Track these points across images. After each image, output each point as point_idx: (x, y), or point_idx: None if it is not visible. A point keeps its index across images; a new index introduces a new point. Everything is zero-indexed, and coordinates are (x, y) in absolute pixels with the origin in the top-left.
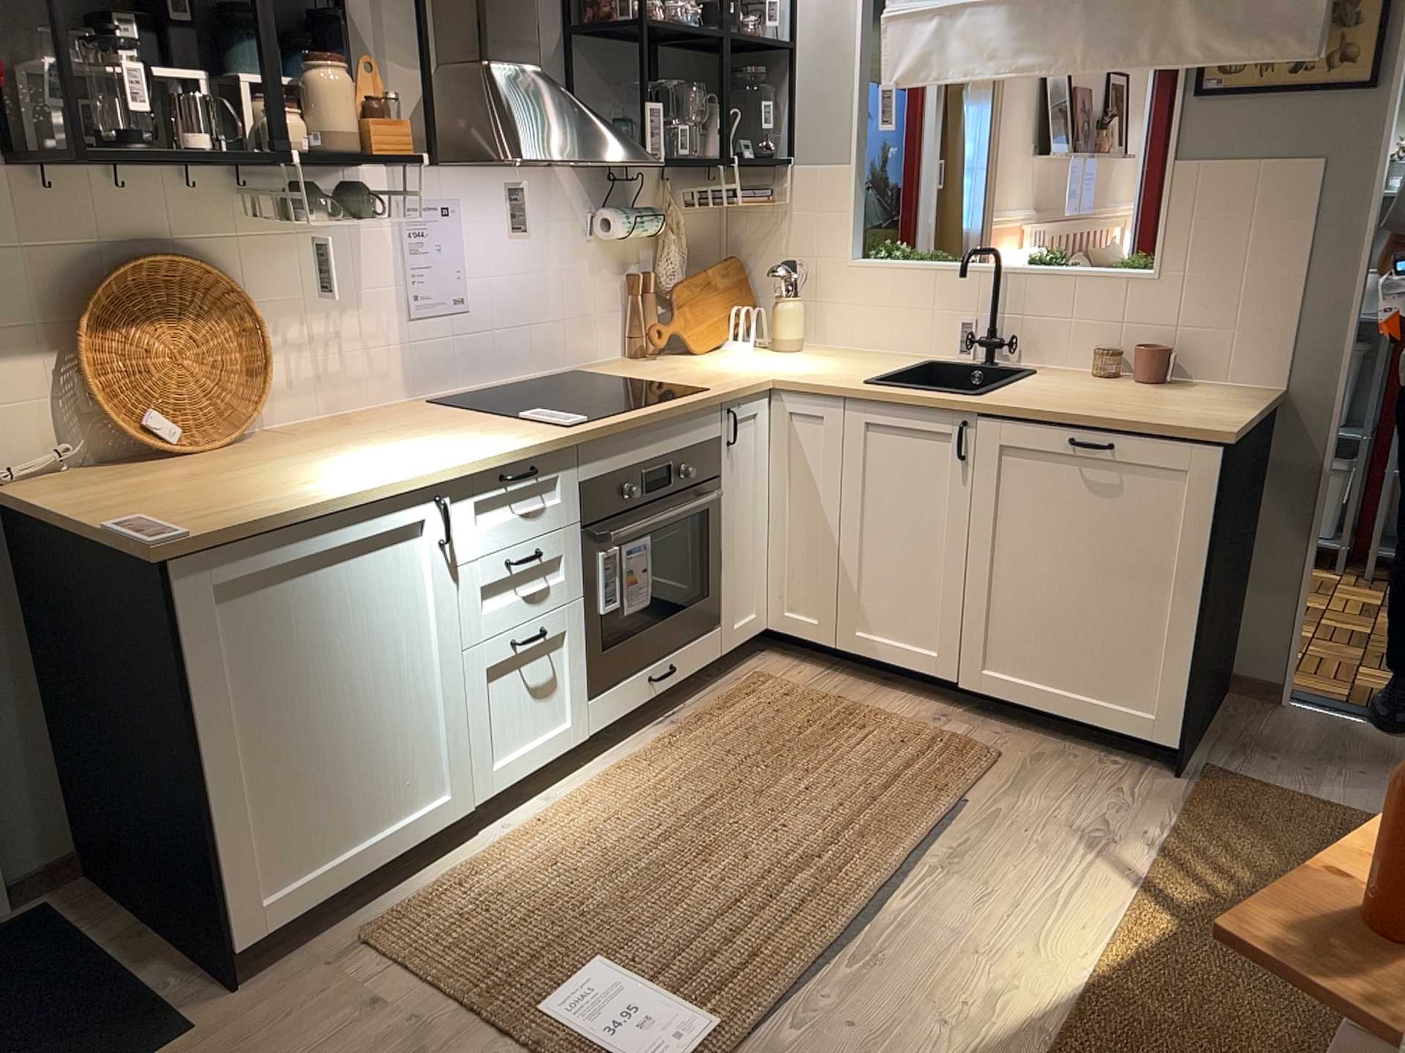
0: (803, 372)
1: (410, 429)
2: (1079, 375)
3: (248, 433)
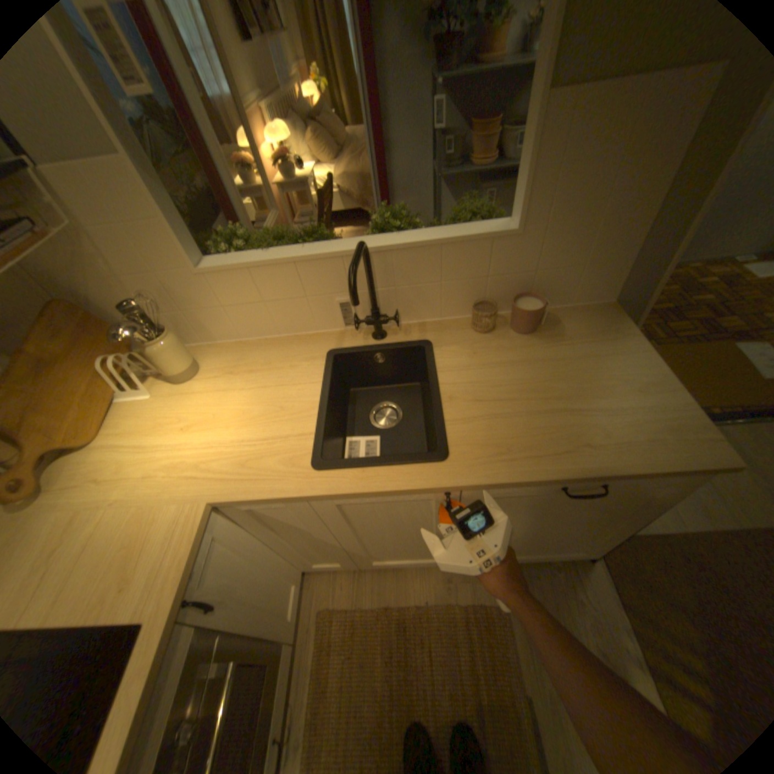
0: (228, 453)
1: None
2: (459, 332)
3: None
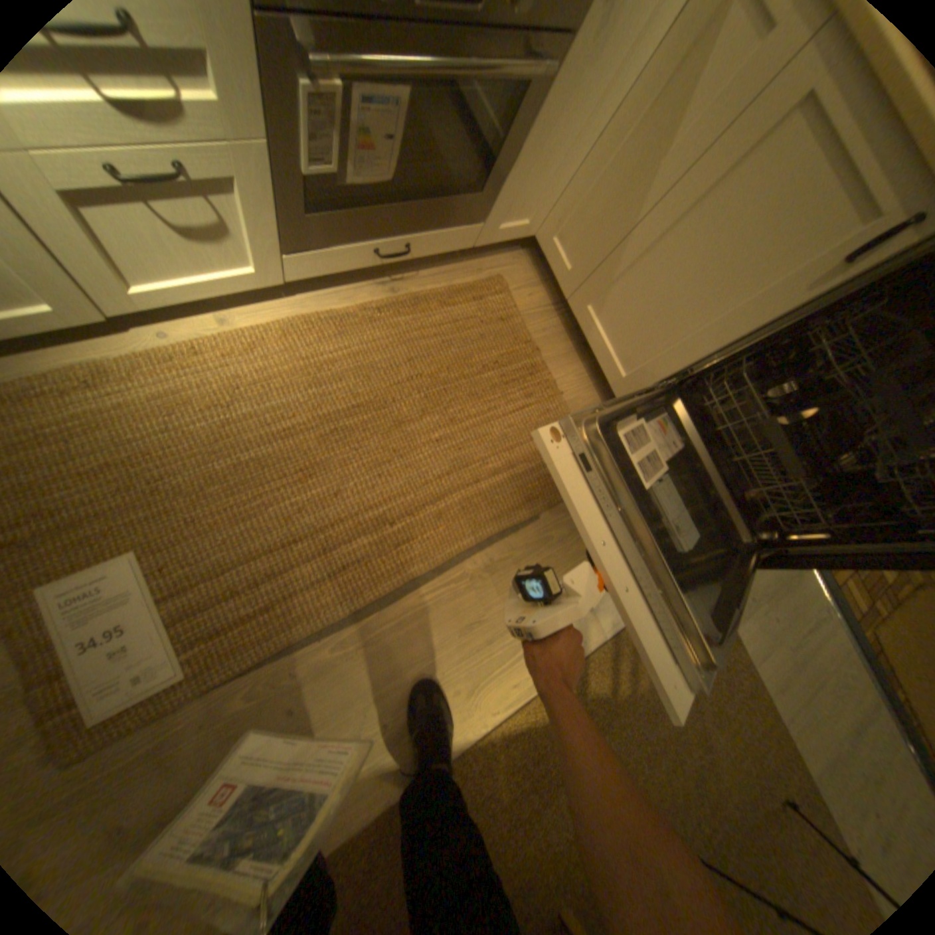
0: None
1: None
2: None
3: None
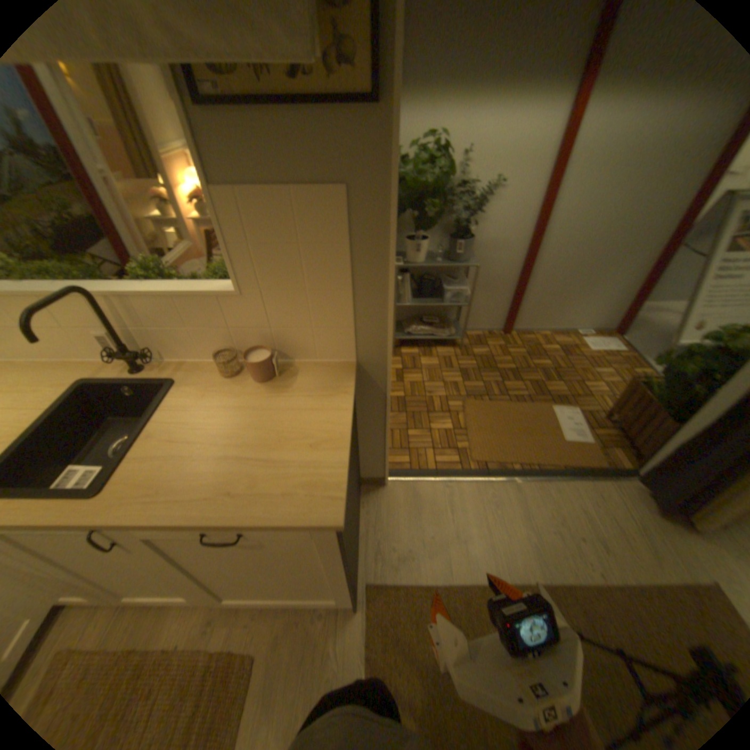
0: None
1: None
2: (210, 374)
3: None
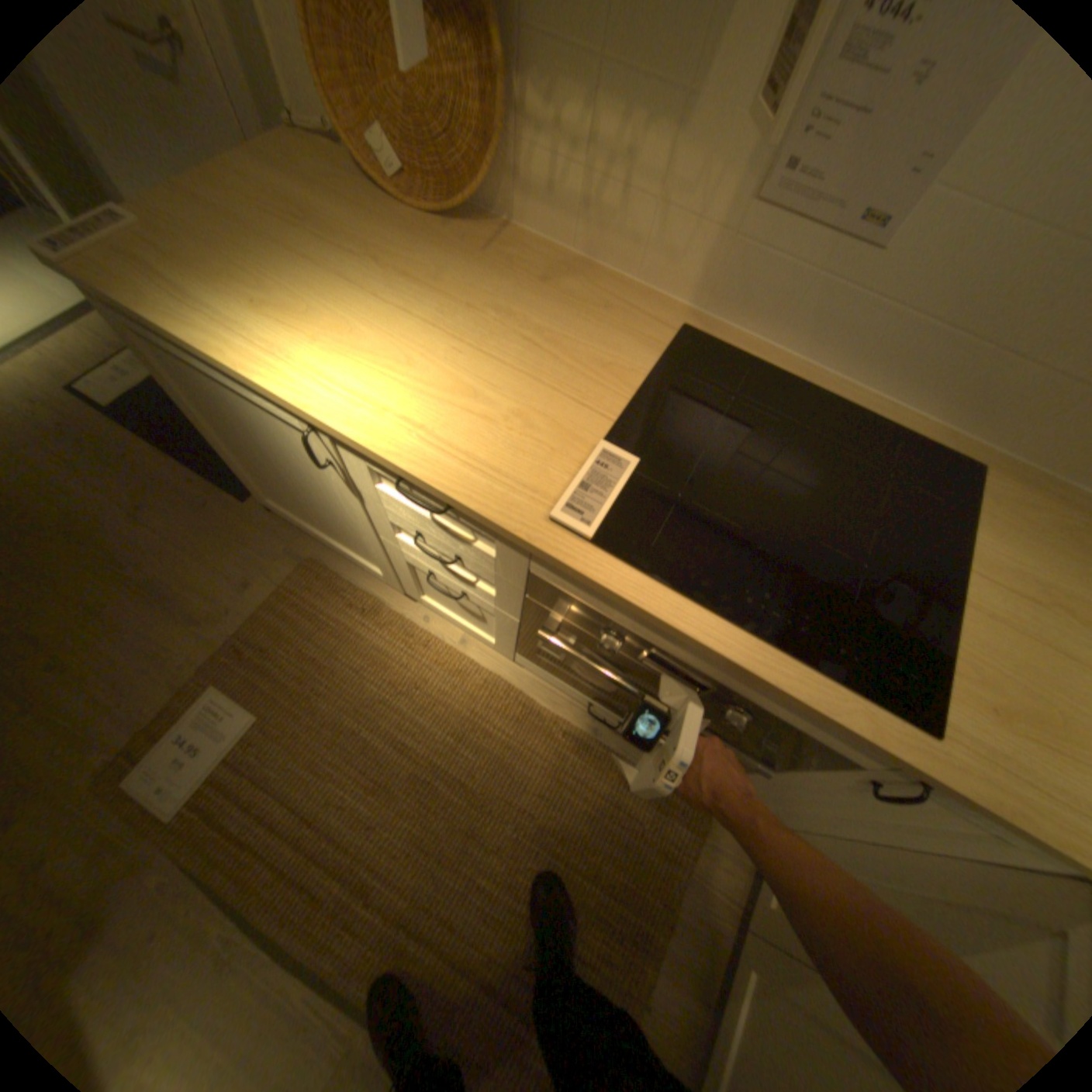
0: None
1: (528, 338)
2: None
3: (492, 212)
